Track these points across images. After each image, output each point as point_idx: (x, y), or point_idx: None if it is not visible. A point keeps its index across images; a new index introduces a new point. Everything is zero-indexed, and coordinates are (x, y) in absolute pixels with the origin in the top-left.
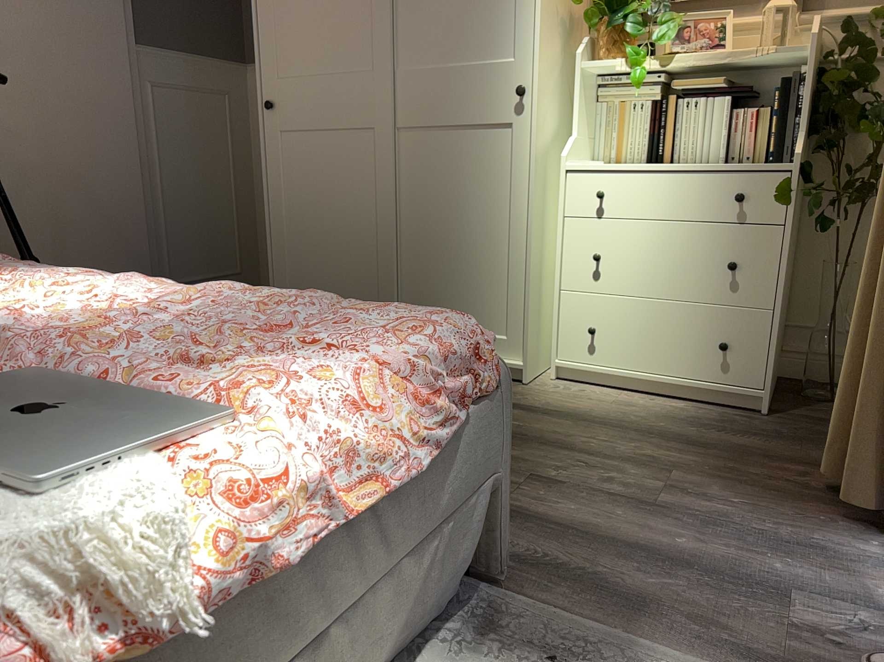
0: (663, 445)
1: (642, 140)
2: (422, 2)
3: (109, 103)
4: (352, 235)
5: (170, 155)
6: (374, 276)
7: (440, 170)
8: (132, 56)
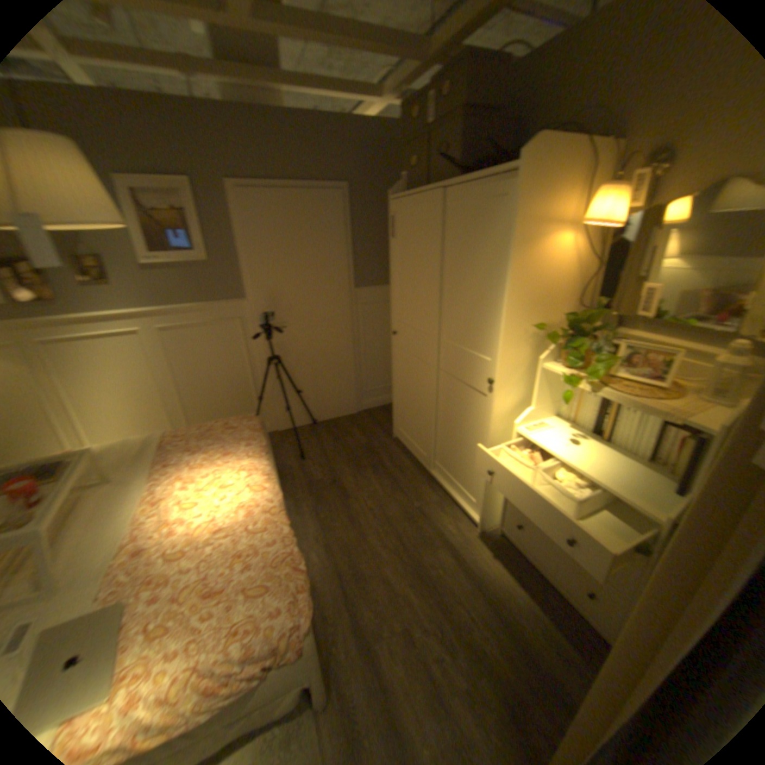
0: (507, 644)
1: (591, 417)
2: (452, 308)
3: (337, 320)
4: (418, 411)
5: (367, 336)
6: (425, 435)
7: (454, 400)
8: (350, 295)
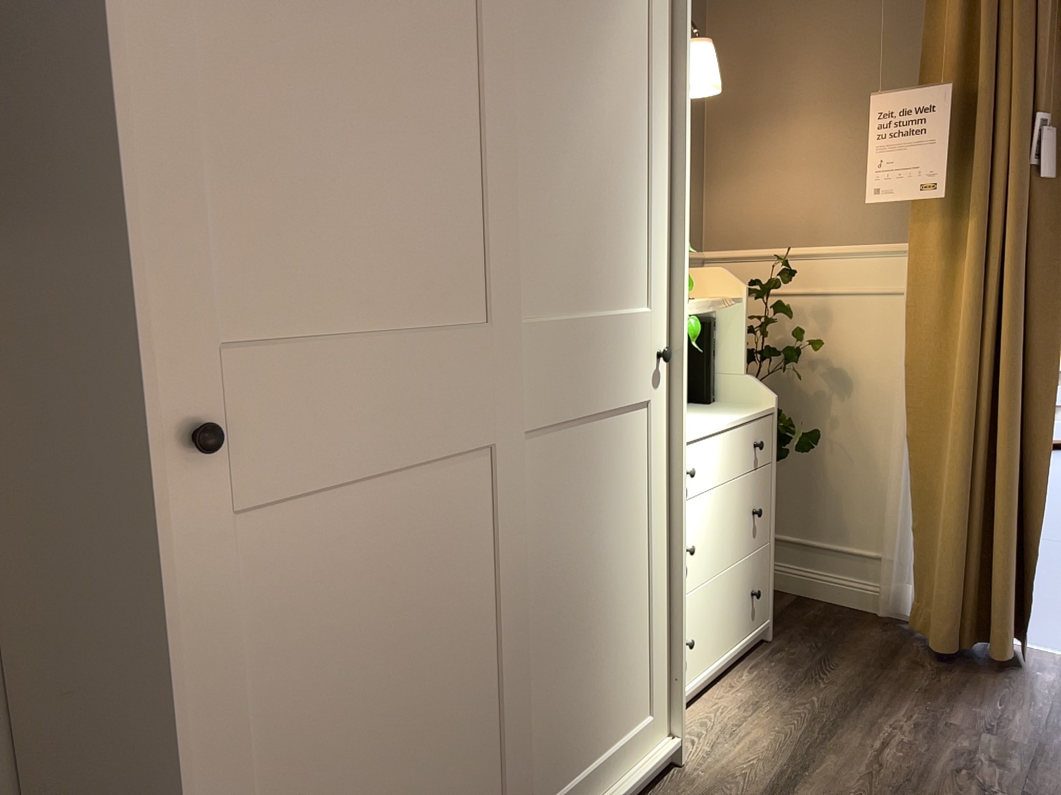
0: (871, 710)
1: None
2: (548, 195)
3: None
4: (450, 703)
5: None
6: (497, 762)
7: (577, 494)
8: None
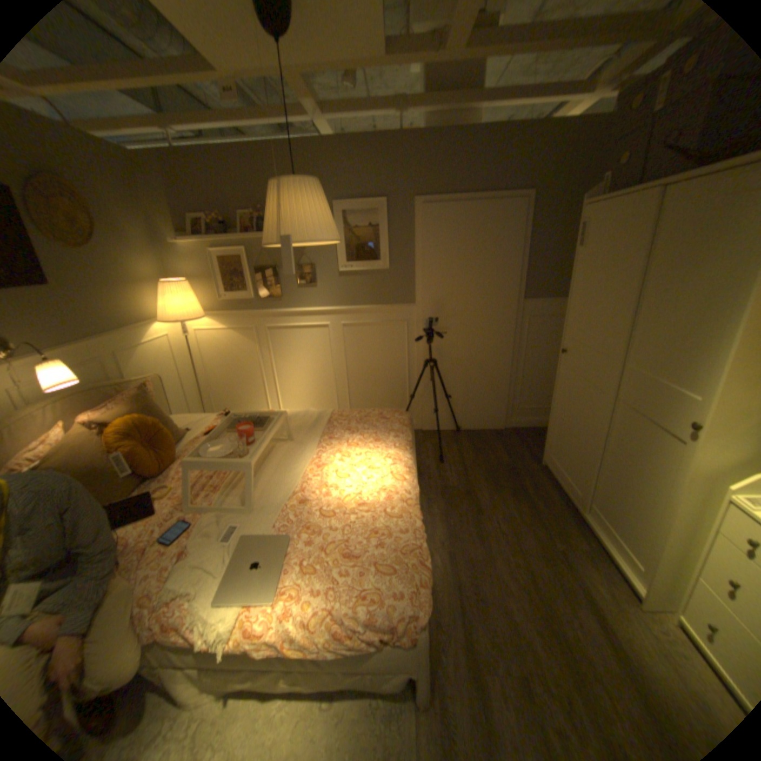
0: None
1: None
2: (653, 328)
3: (500, 330)
4: (582, 442)
5: (531, 350)
6: (586, 472)
7: (636, 440)
8: (519, 306)
